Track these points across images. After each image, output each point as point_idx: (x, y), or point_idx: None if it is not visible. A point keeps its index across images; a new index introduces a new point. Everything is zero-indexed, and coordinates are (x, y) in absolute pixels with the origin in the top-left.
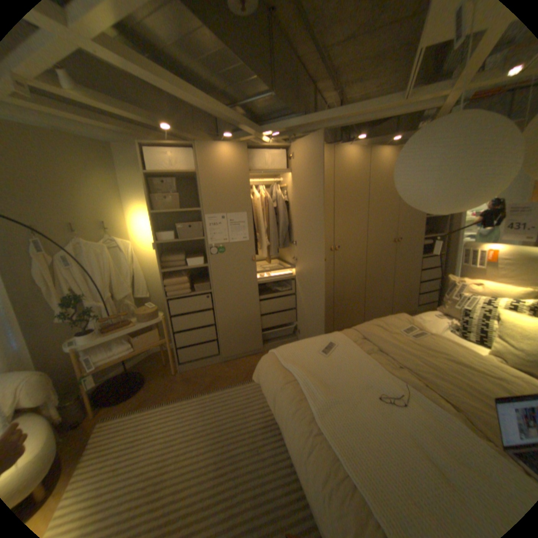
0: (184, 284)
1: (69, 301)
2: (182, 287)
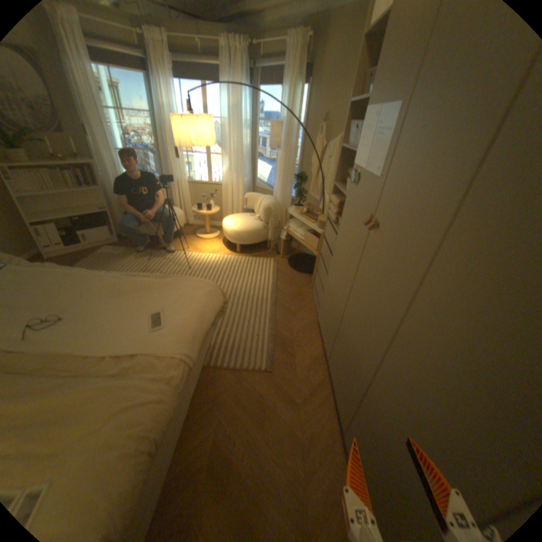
0: (335, 208)
1: (305, 179)
2: (332, 211)
